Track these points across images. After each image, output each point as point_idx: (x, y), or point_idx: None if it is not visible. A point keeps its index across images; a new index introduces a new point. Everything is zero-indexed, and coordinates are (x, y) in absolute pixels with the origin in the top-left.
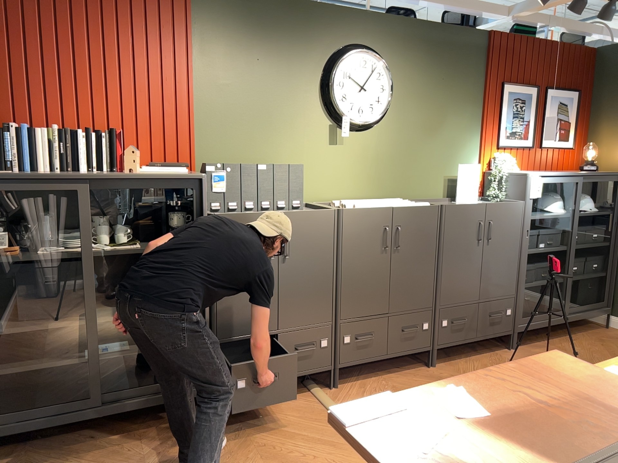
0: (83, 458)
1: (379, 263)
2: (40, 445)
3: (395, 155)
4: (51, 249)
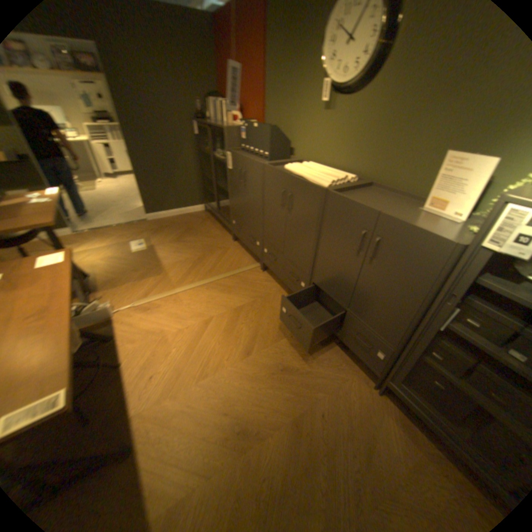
0: (208, 225)
1: (279, 215)
2: (216, 217)
3: (380, 125)
4: (215, 152)
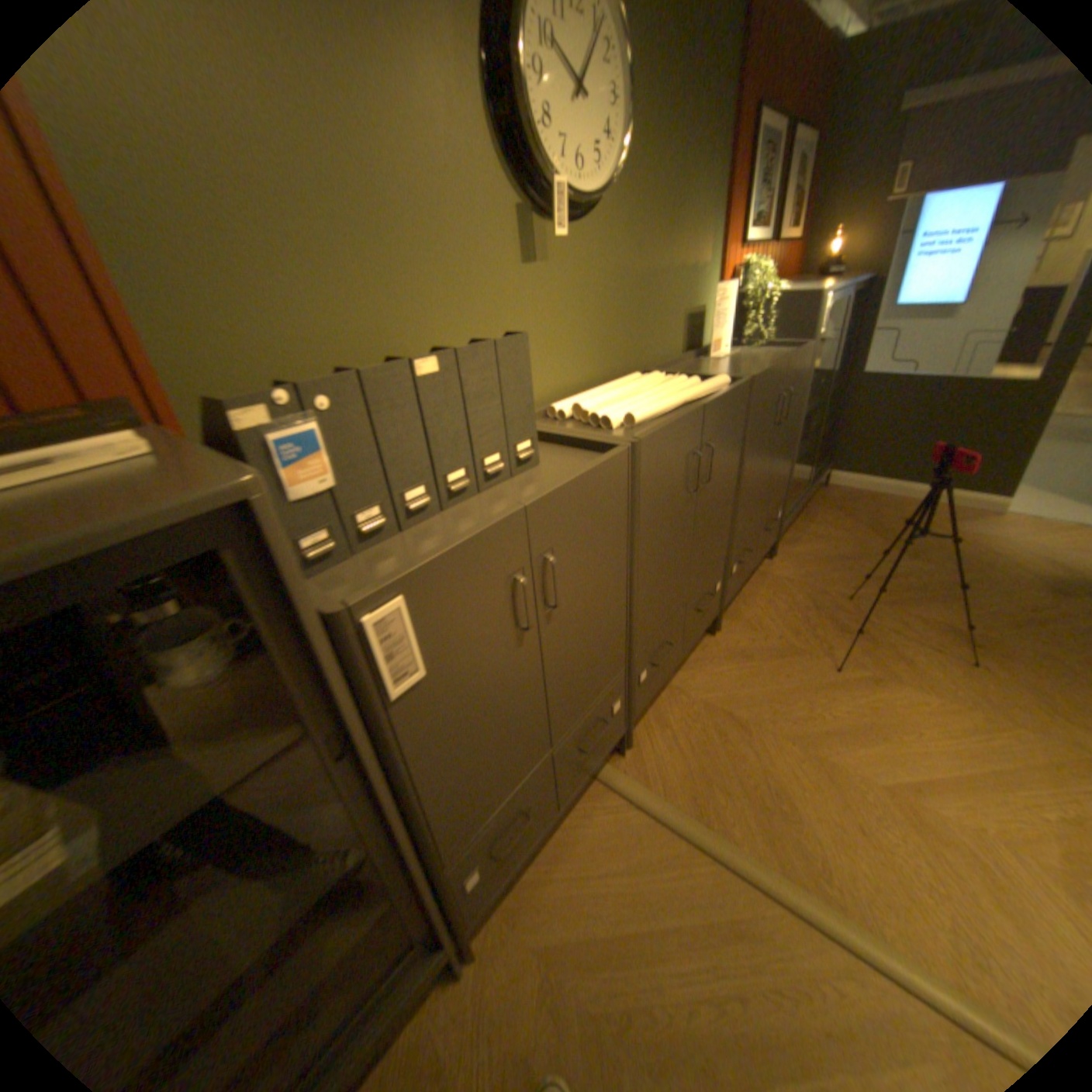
0: None
1: (682, 526)
2: None
3: (627, 277)
4: None
